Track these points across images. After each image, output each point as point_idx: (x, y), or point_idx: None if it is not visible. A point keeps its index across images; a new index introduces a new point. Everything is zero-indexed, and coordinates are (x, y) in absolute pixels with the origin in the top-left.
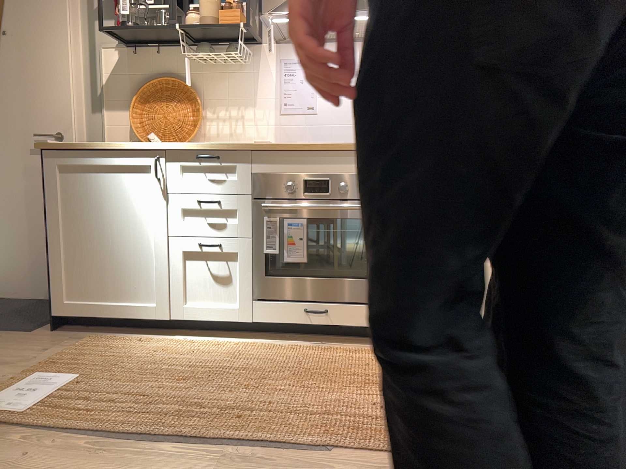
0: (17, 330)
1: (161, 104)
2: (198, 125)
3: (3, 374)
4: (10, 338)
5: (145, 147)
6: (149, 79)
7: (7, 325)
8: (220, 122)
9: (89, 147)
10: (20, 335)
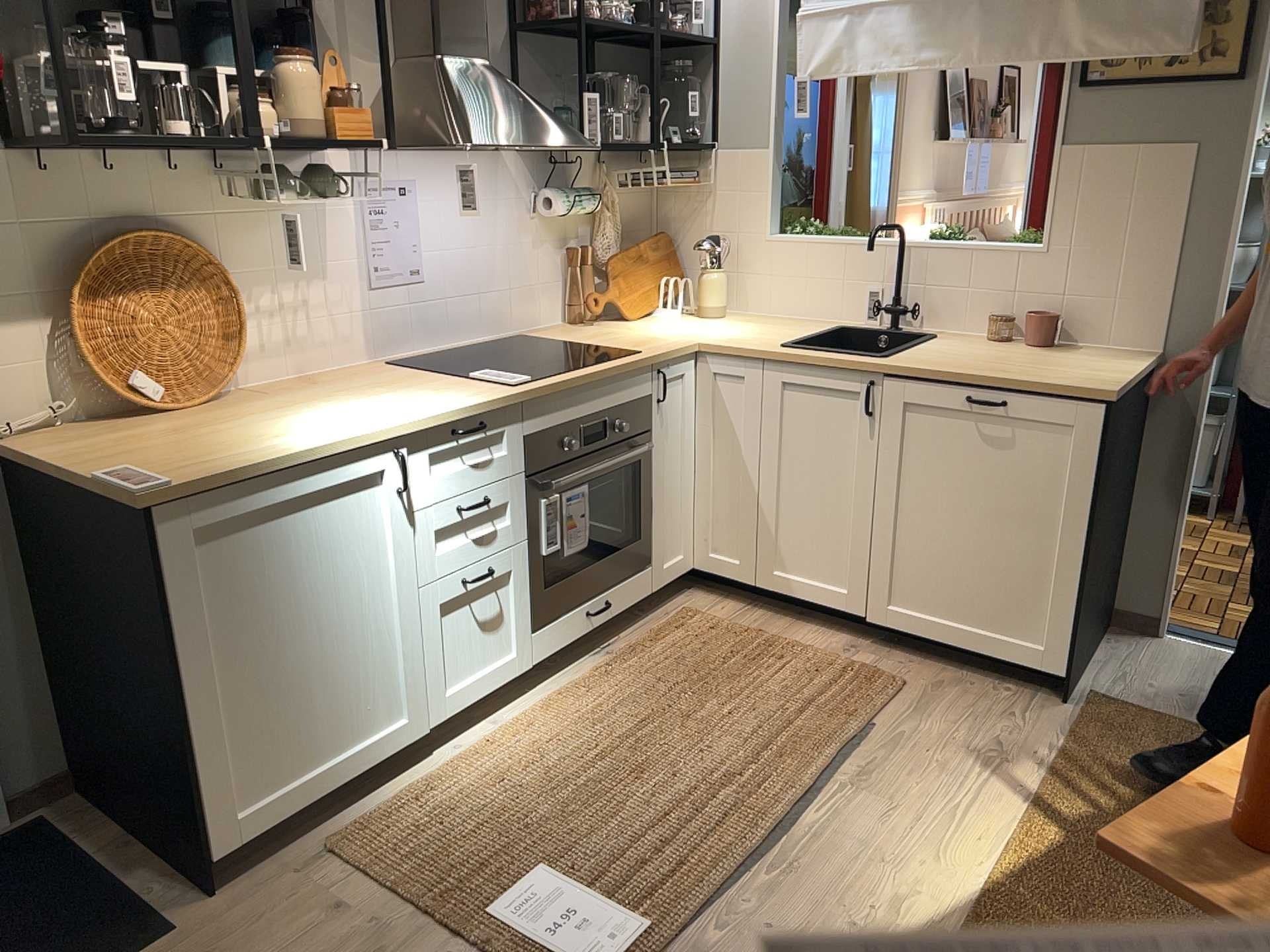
0: (132, 949)
1: (144, 299)
2: (247, 339)
3: None
4: None
5: (377, 438)
6: (84, 236)
7: None
8: (266, 321)
9: (270, 467)
10: (172, 945)
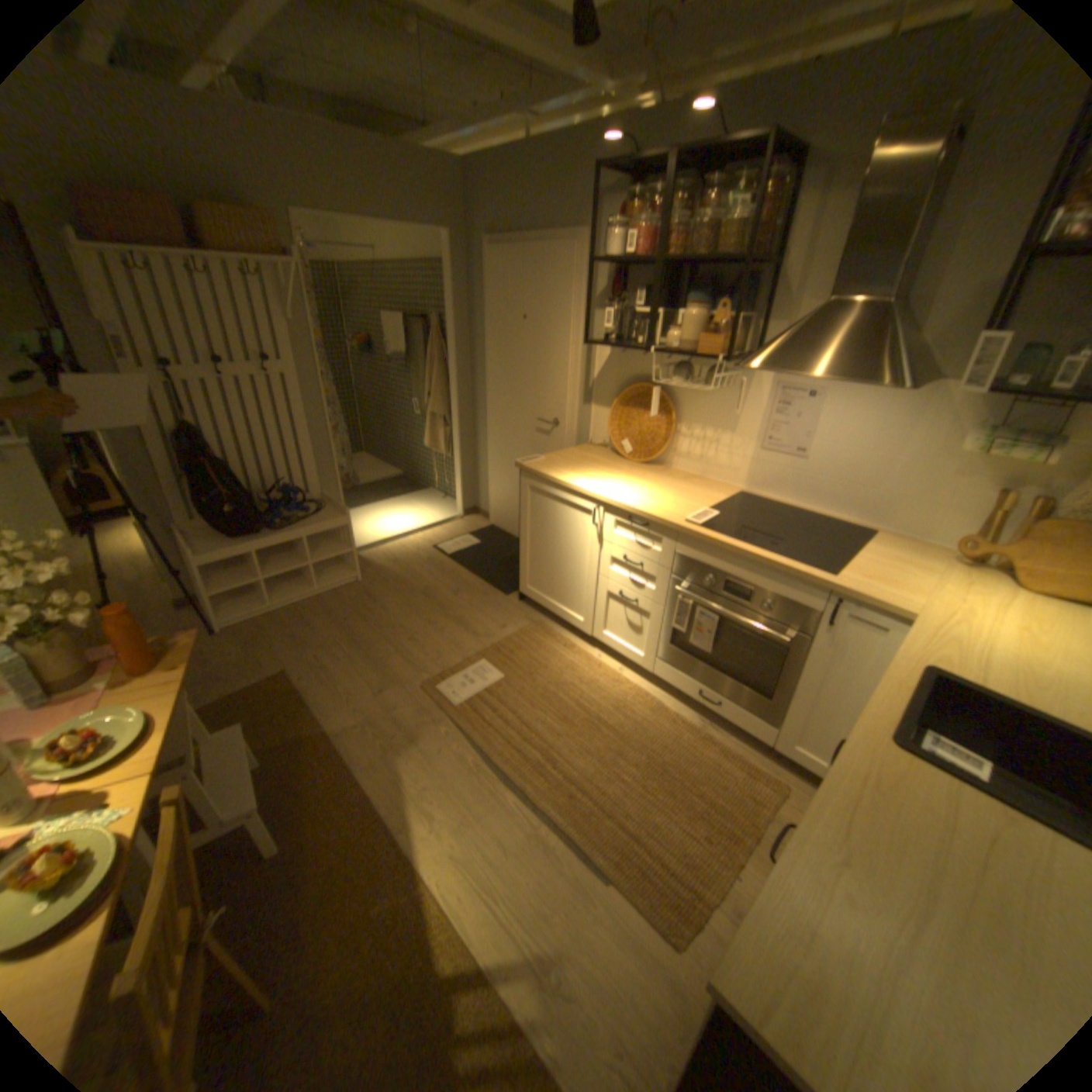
0: (500, 588)
1: (639, 411)
2: (667, 444)
3: (470, 643)
4: (493, 597)
5: (588, 494)
6: (633, 380)
7: (498, 578)
8: (693, 441)
9: (549, 478)
10: (500, 595)
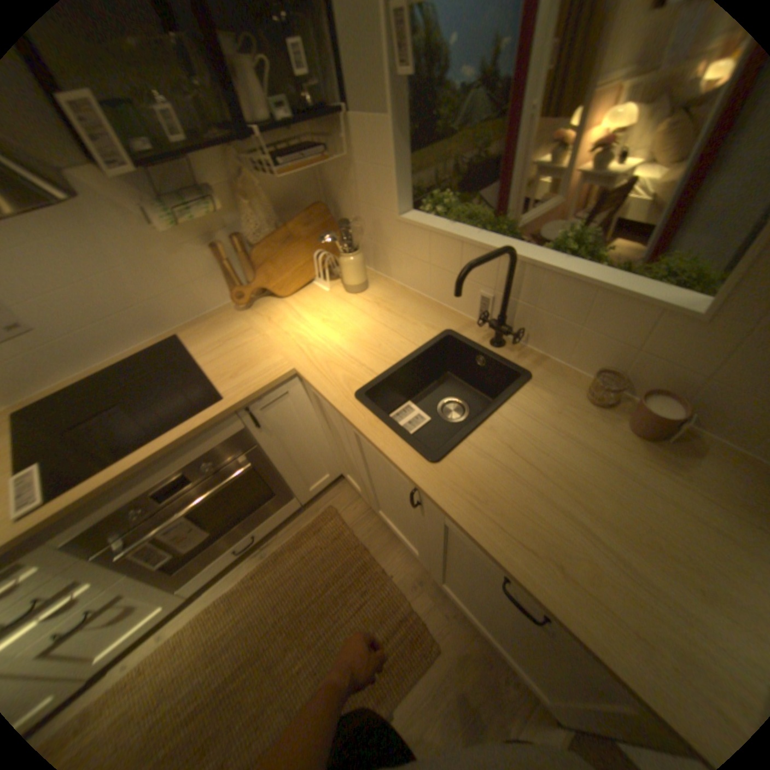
0: None
1: None
2: None
3: None
4: None
5: None
6: None
7: None
8: None
9: None
10: None
